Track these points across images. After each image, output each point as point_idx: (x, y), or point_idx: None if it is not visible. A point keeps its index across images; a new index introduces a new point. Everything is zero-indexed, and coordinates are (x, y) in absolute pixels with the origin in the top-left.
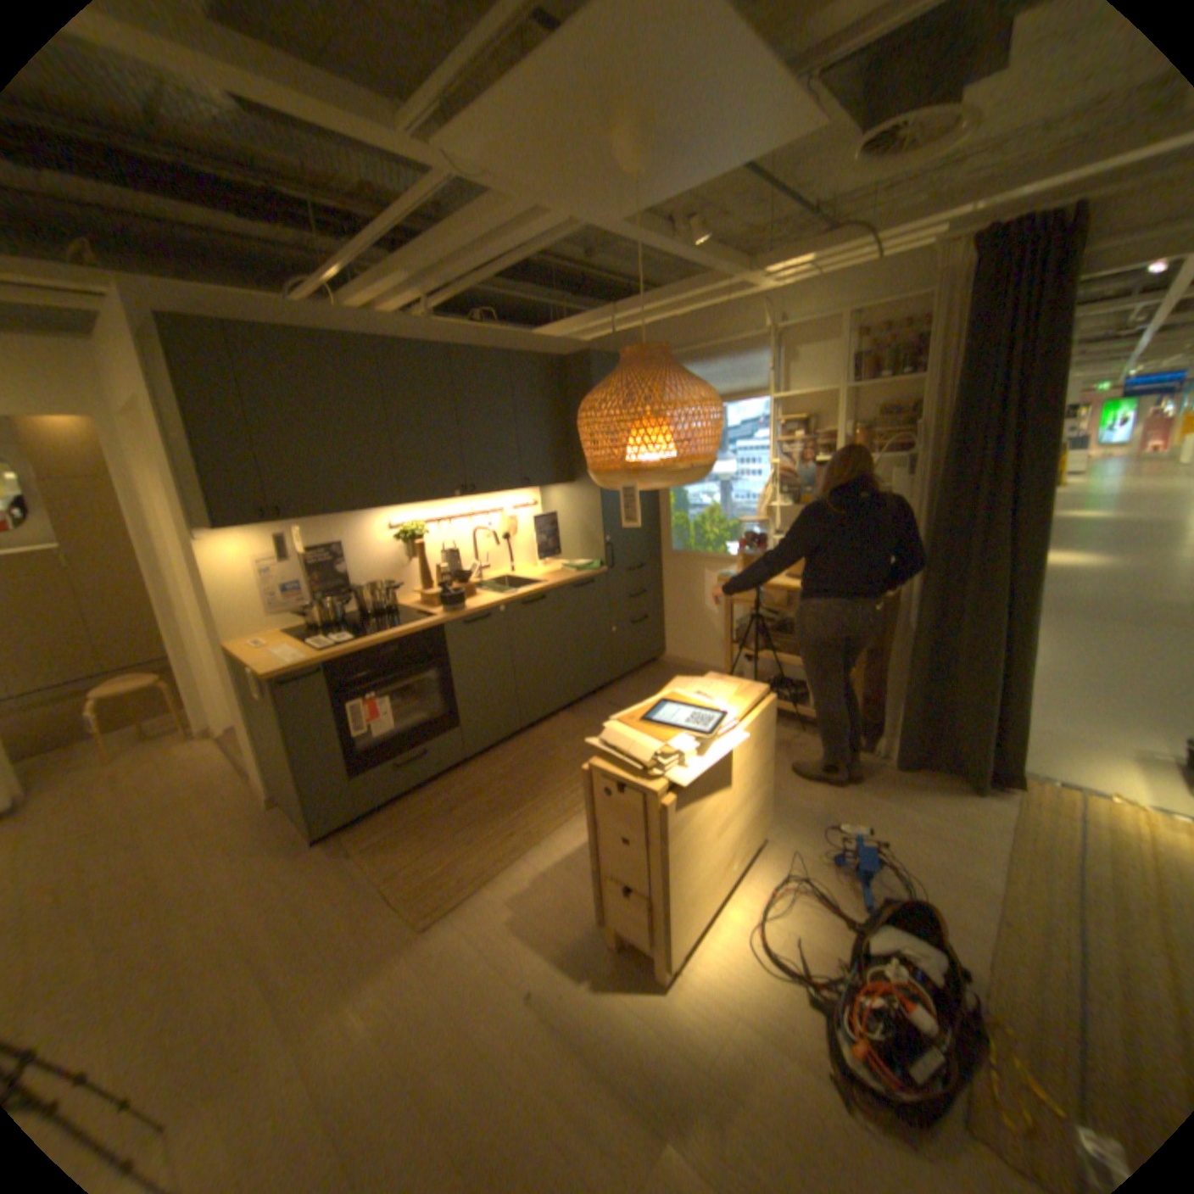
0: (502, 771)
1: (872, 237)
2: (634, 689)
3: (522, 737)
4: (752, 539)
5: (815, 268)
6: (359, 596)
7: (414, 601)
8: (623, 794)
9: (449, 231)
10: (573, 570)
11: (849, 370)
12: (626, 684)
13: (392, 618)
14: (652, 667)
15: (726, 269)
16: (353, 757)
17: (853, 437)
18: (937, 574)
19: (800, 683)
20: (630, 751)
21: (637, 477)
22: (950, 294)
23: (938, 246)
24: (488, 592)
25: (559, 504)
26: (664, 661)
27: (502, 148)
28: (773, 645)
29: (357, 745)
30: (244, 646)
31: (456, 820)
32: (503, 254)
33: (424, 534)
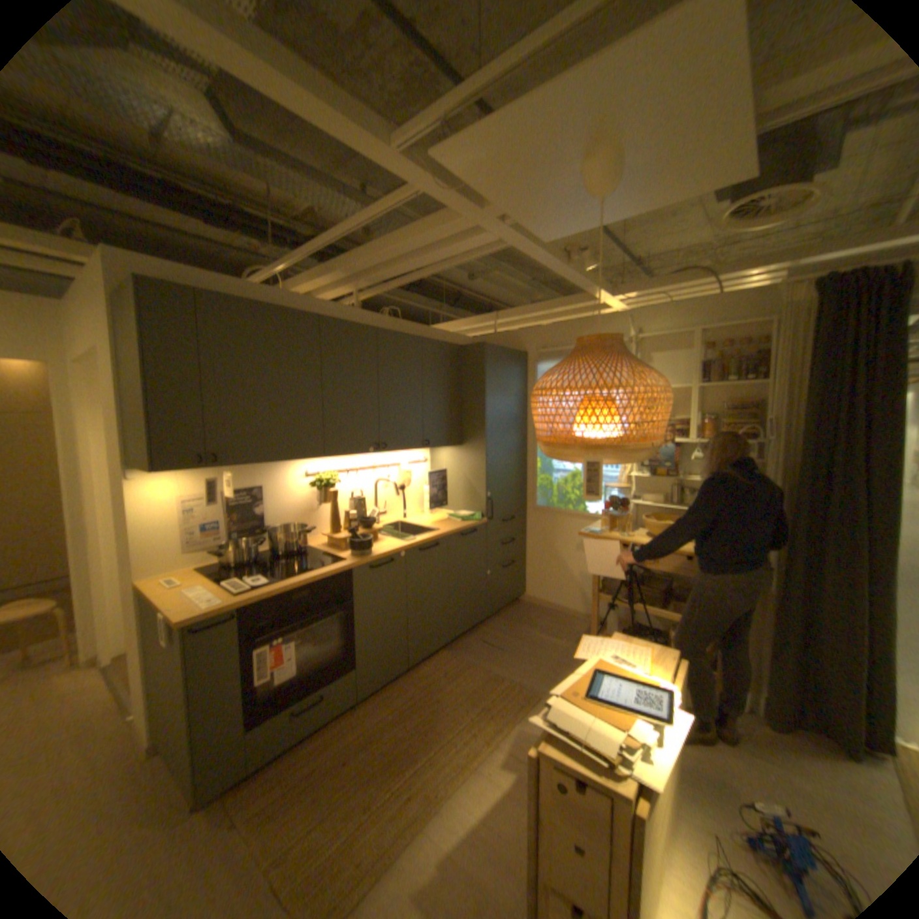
0: (392, 716)
1: (715, 278)
2: (503, 628)
3: (407, 676)
4: (610, 501)
5: (668, 297)
6: (274, 537)
7: (321, 542)
8: (585, 795)
9: (398, 240)
10: (459, 519)
11: (697, 373)
12: (495, 623)
13: (303, 560)
14: (515, 606)
15: (593, 293)
16: (251, 704)
17: (703, 425)
18: (801, 547)
19: (657, 631)
20: (591, 741)
21: (604, 453)
22: (785, 323)
23: (771, 288)
24: (389, 537)
25: (448, 462)
26: (525, 601)
27: (491, 165)
28: (637, 597)
29: (257, 691)
30: (157, 584)
31: (350, 778)
32: (435, 263)
33: (337, 482)
